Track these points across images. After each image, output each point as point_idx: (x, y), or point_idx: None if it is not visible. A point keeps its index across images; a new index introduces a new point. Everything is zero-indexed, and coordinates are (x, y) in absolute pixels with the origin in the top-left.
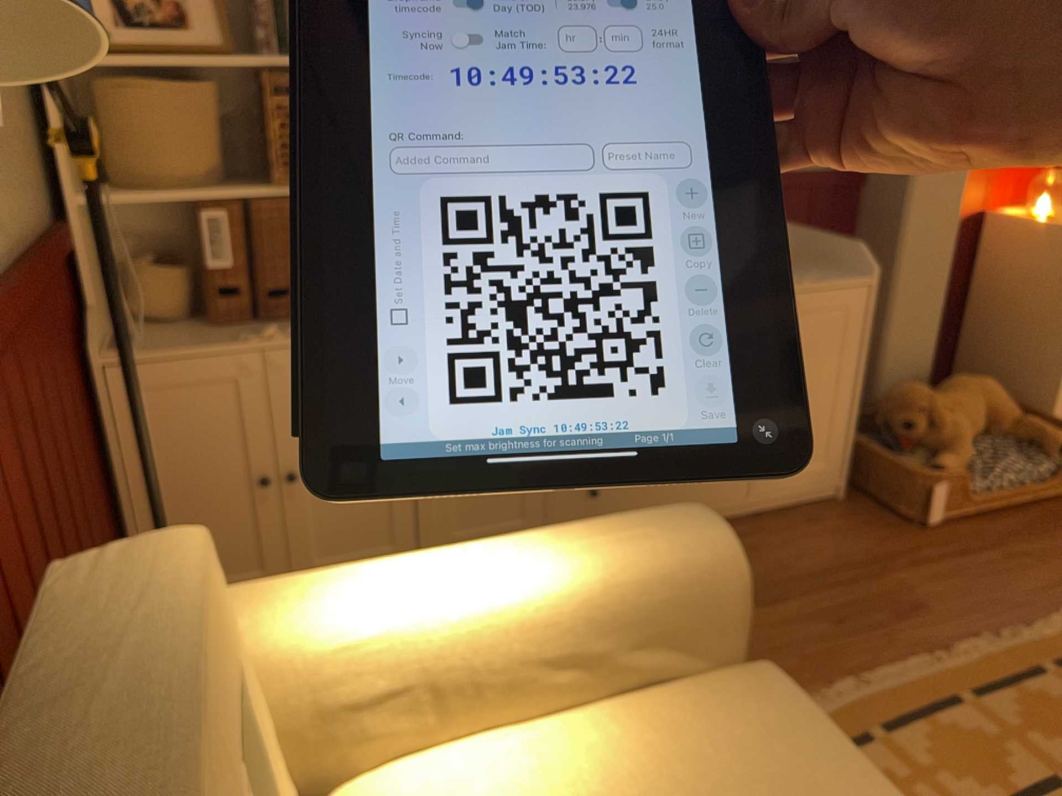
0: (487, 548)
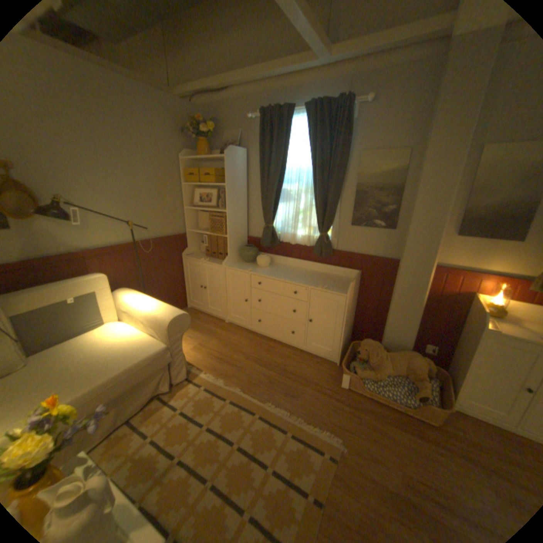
0: (154, 301)
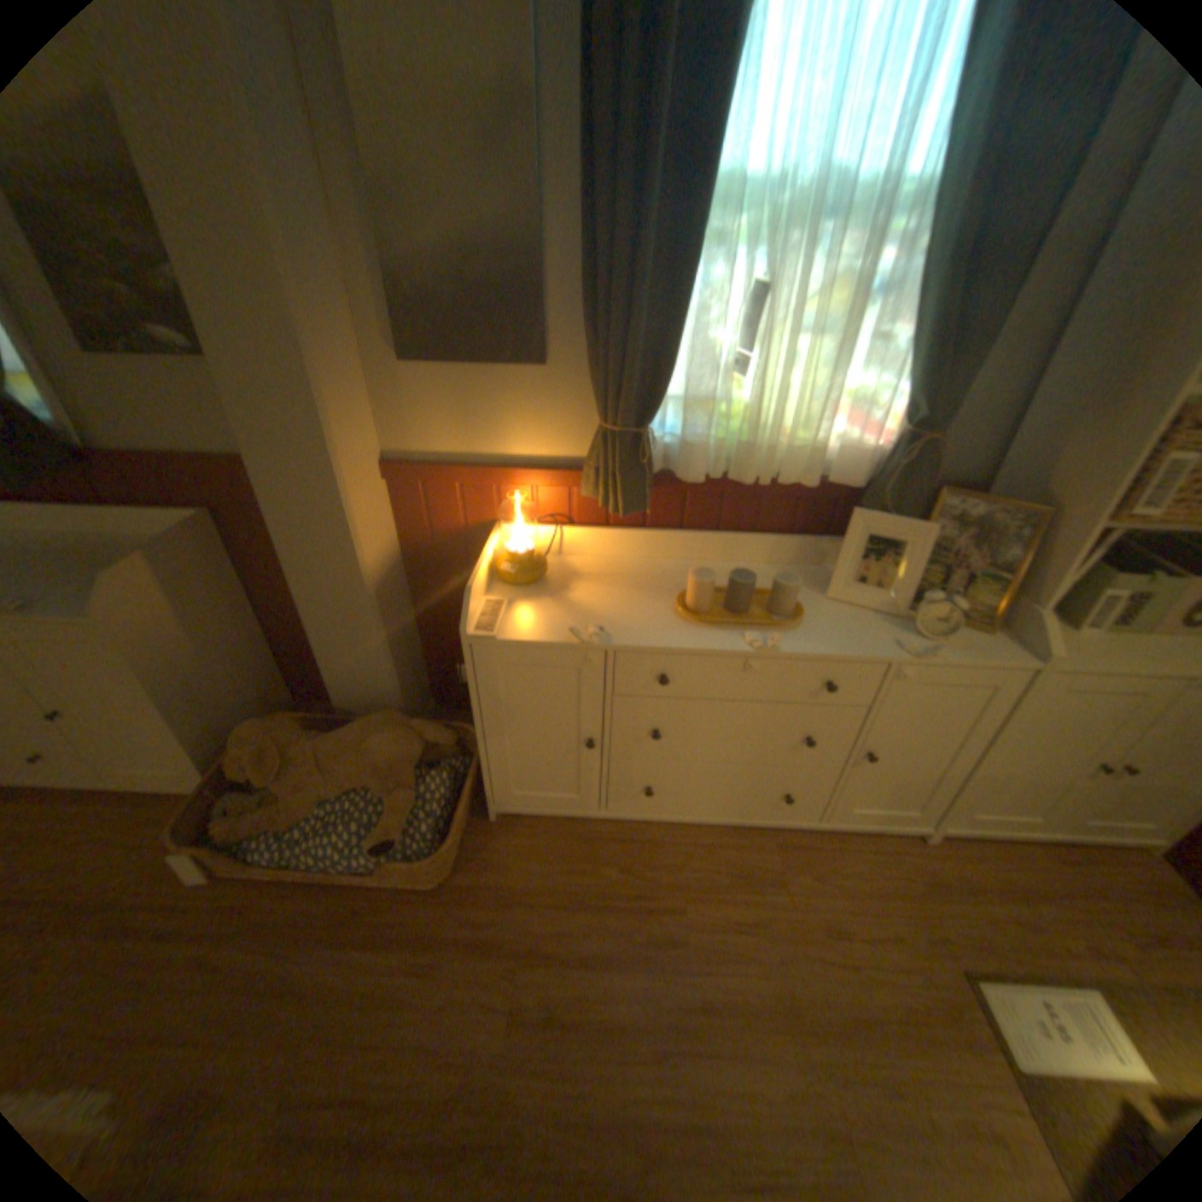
0: None
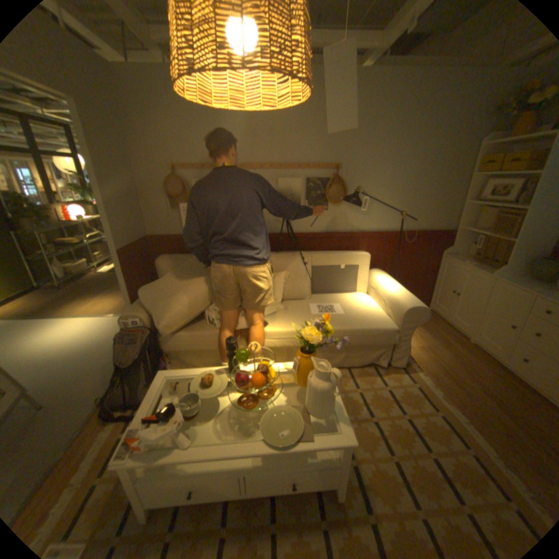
0: (401, 287)
